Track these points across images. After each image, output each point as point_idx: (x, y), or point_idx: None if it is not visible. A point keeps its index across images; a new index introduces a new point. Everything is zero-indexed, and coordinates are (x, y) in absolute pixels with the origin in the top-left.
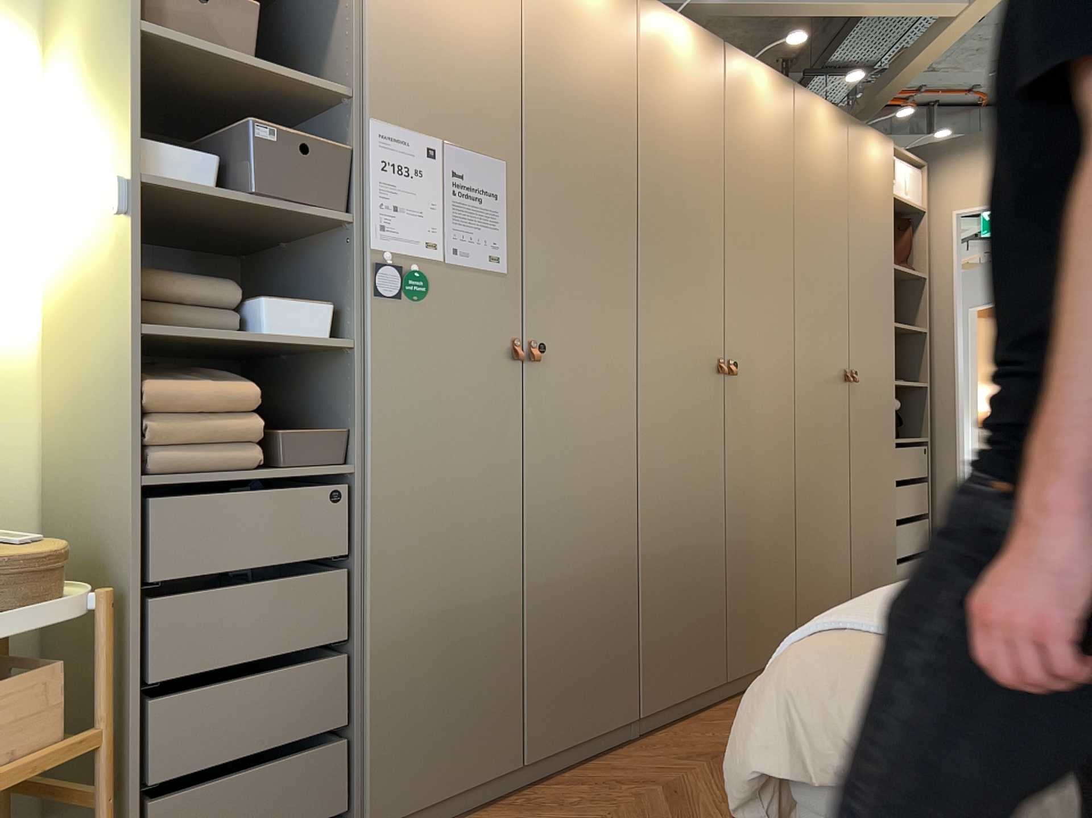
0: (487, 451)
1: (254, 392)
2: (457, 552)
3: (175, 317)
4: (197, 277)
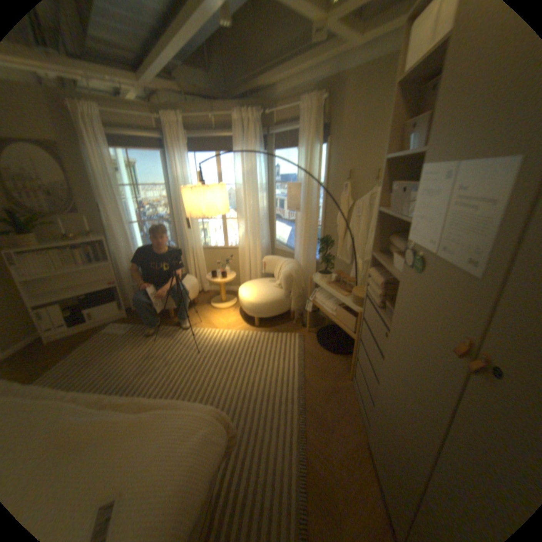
0: (427, 389)
1: (384, 284)
2: (403, 411)
3: (393, 252)
4: (403, 240)
